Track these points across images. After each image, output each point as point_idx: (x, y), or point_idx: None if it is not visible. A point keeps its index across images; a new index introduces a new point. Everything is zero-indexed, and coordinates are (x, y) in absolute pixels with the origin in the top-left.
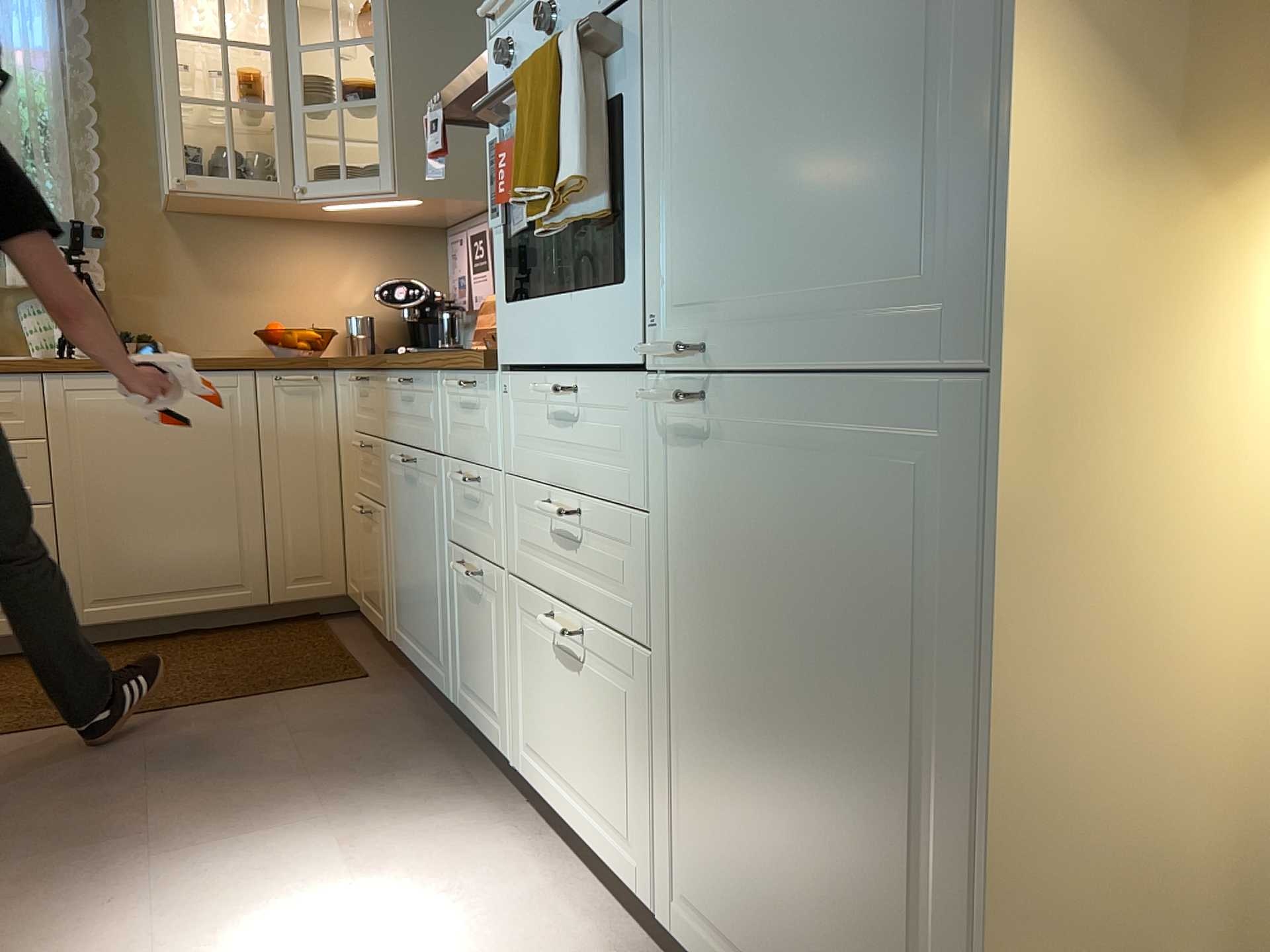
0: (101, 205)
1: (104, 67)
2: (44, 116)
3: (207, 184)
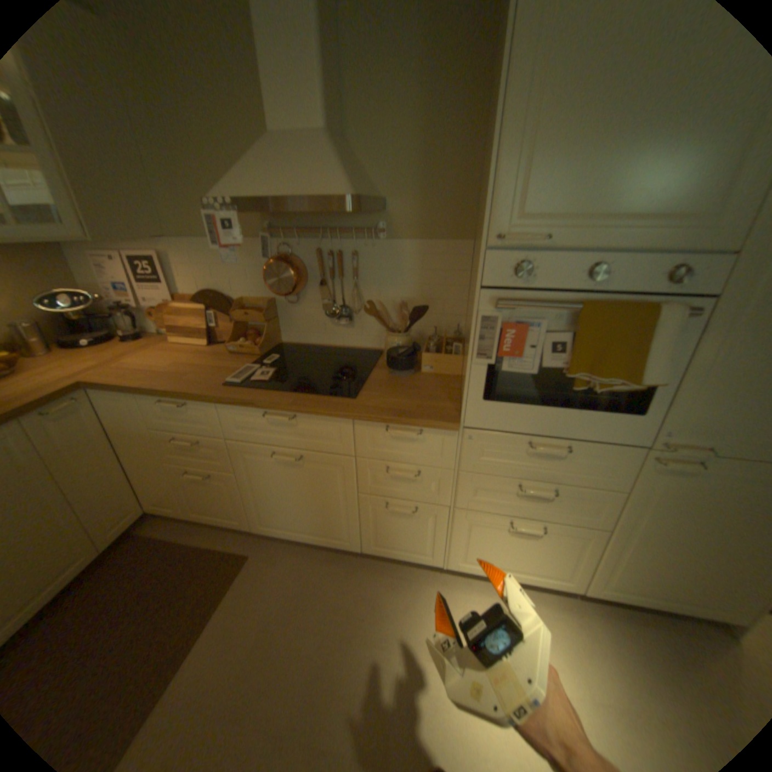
0: None
1: None
2: None
3: None
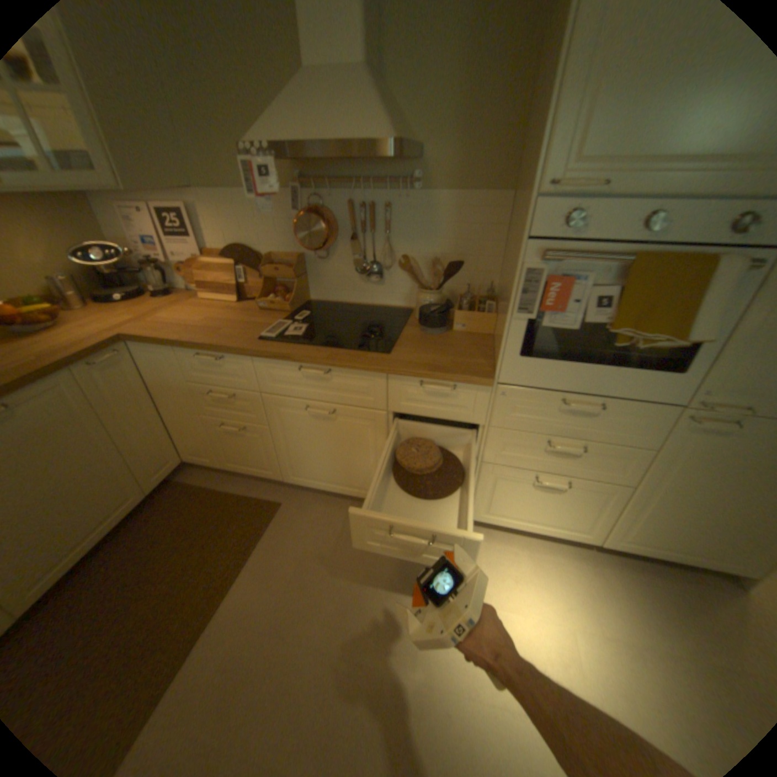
0: None
1: None
2: None
3: None
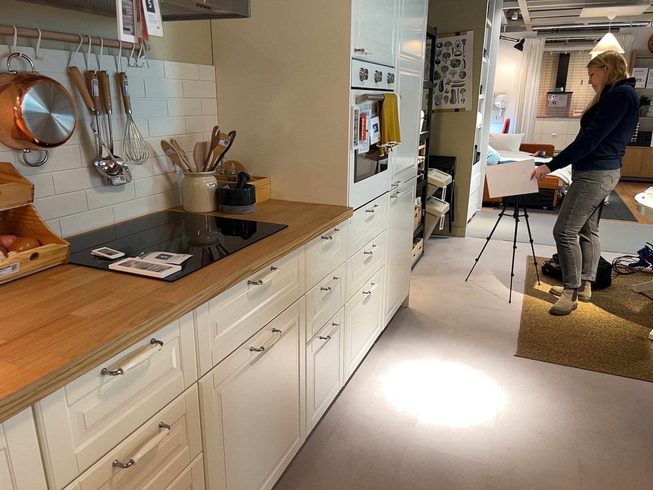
0: None
1: None
2: None
3: None
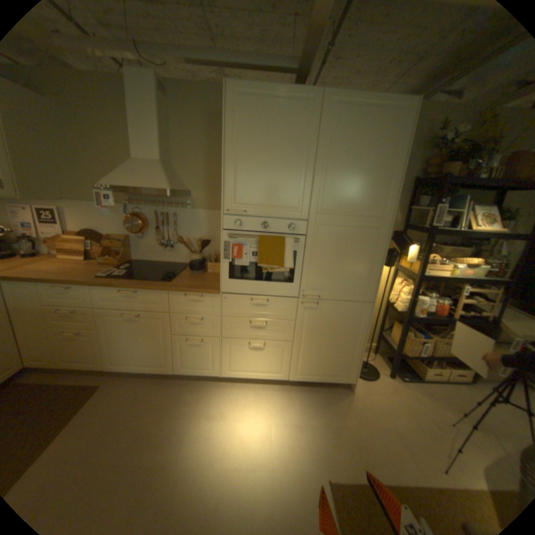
0: None
1: None
2: None
3: None
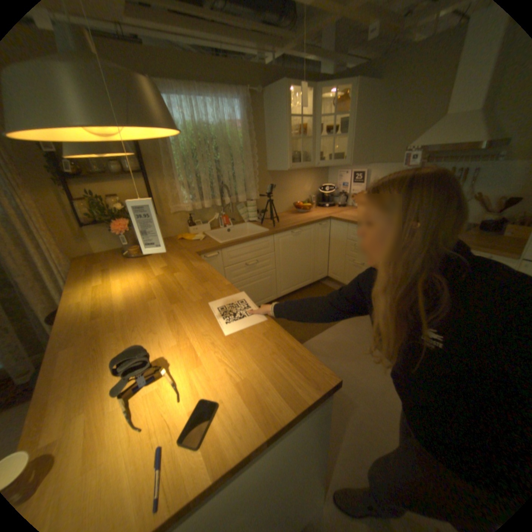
0: (257, 173)
1: (252, 125)
2: (240, 145)
3: (296, 167)
